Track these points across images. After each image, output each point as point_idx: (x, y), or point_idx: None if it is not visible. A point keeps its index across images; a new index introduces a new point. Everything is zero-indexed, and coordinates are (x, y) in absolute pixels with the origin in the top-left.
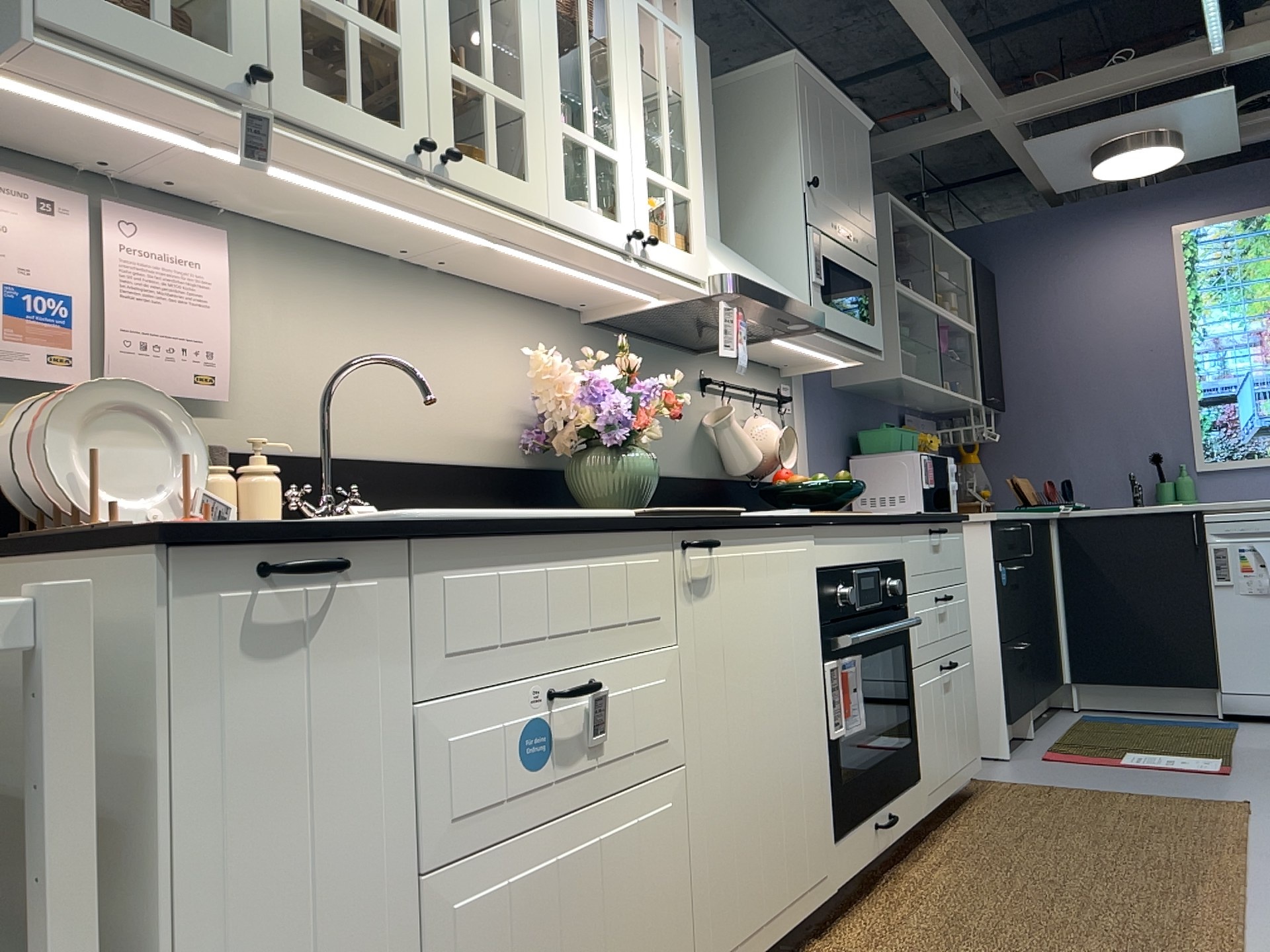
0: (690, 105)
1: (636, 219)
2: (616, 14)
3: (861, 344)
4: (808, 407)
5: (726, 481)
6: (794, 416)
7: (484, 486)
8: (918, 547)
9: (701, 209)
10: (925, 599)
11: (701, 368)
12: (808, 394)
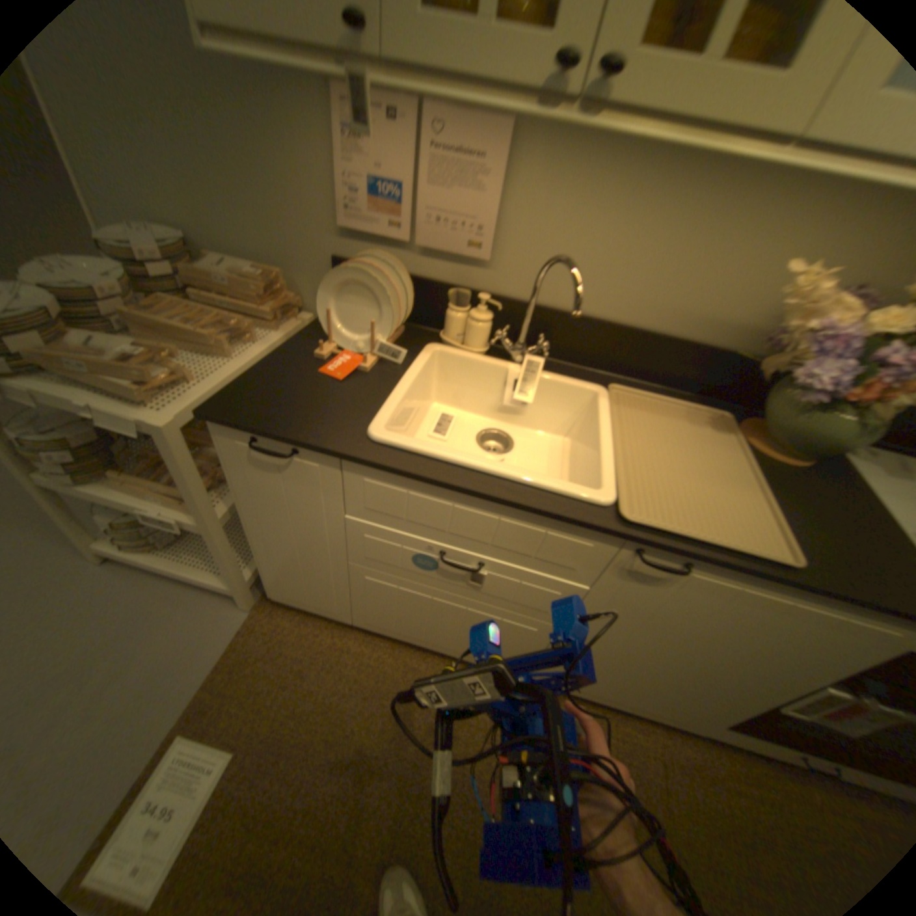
0: None
1: None
2: None
3: None
4: None
5: None
6: None
7: (696, 359)
8: None
9: None
10: None
11: None
12: None
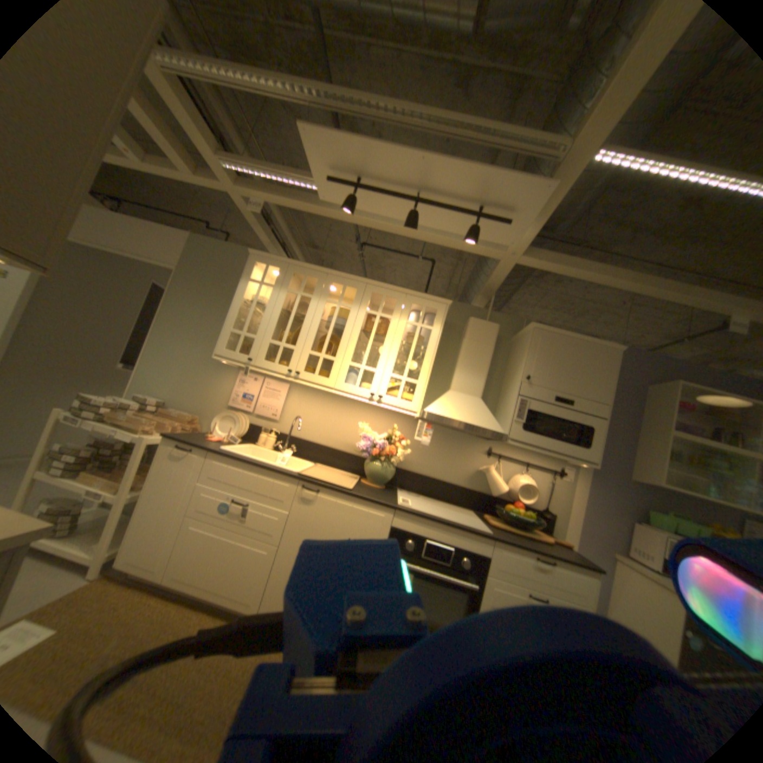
0: (426, 352)
1: (377, 390)
2: (390, 328)
3: (568, 456)
4: (590, 483)
5: (490, 496)
6: (571, 484)
7: (347, 459)
8: (511, 559)
9: (420, 387)
10: (511, 589)
11: (487, 446)
12: (592, 477)
